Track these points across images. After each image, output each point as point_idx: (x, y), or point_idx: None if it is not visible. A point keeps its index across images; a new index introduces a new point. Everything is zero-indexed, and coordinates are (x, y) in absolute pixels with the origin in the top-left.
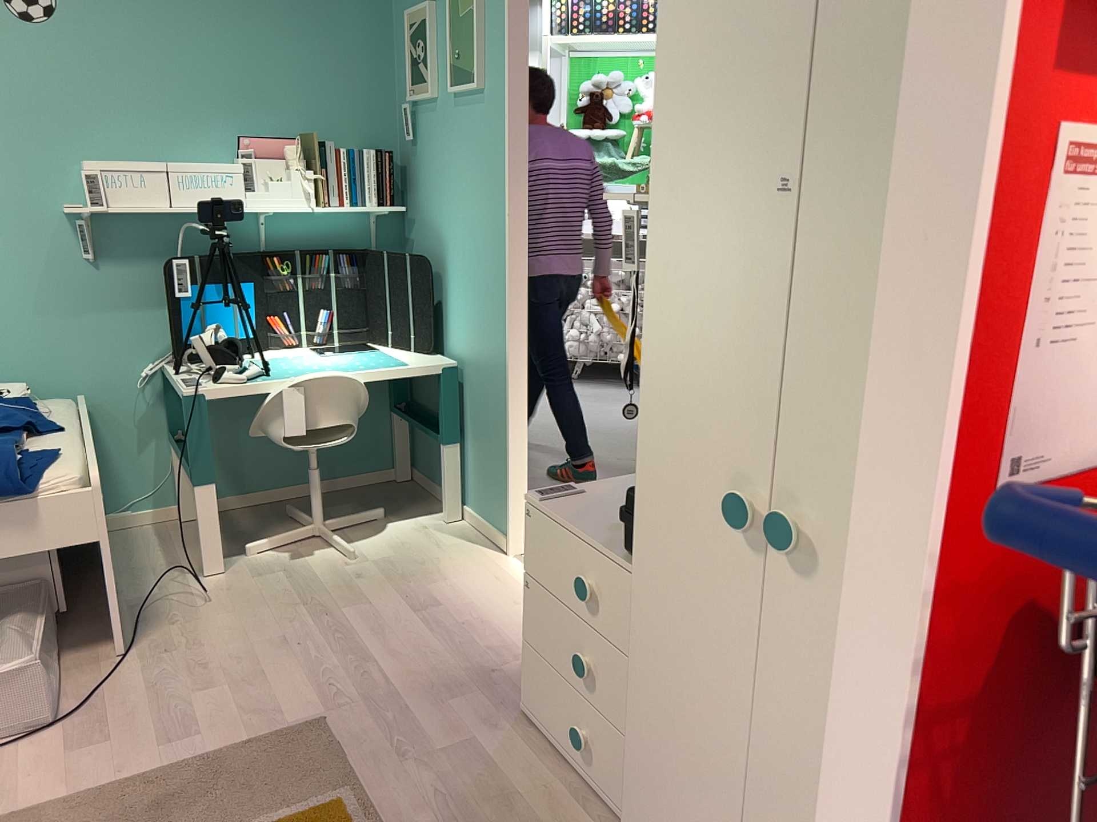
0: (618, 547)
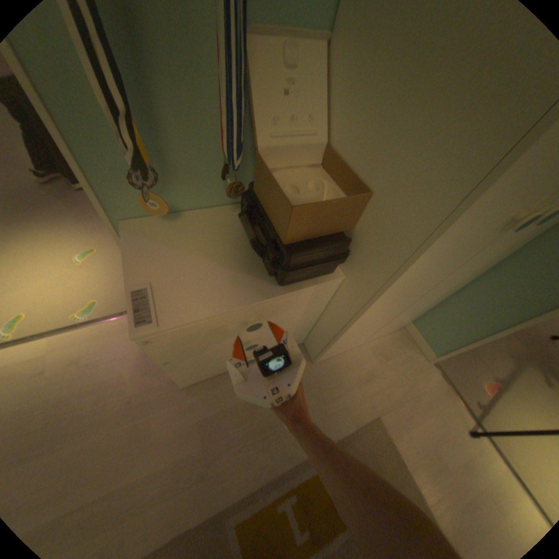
0: (272, 290)
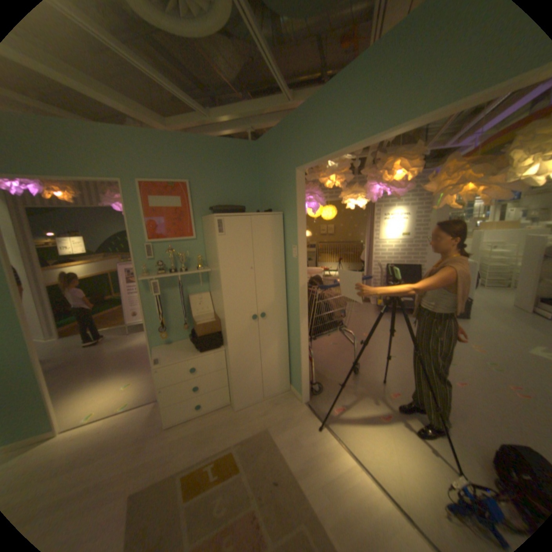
0: (197, 355)
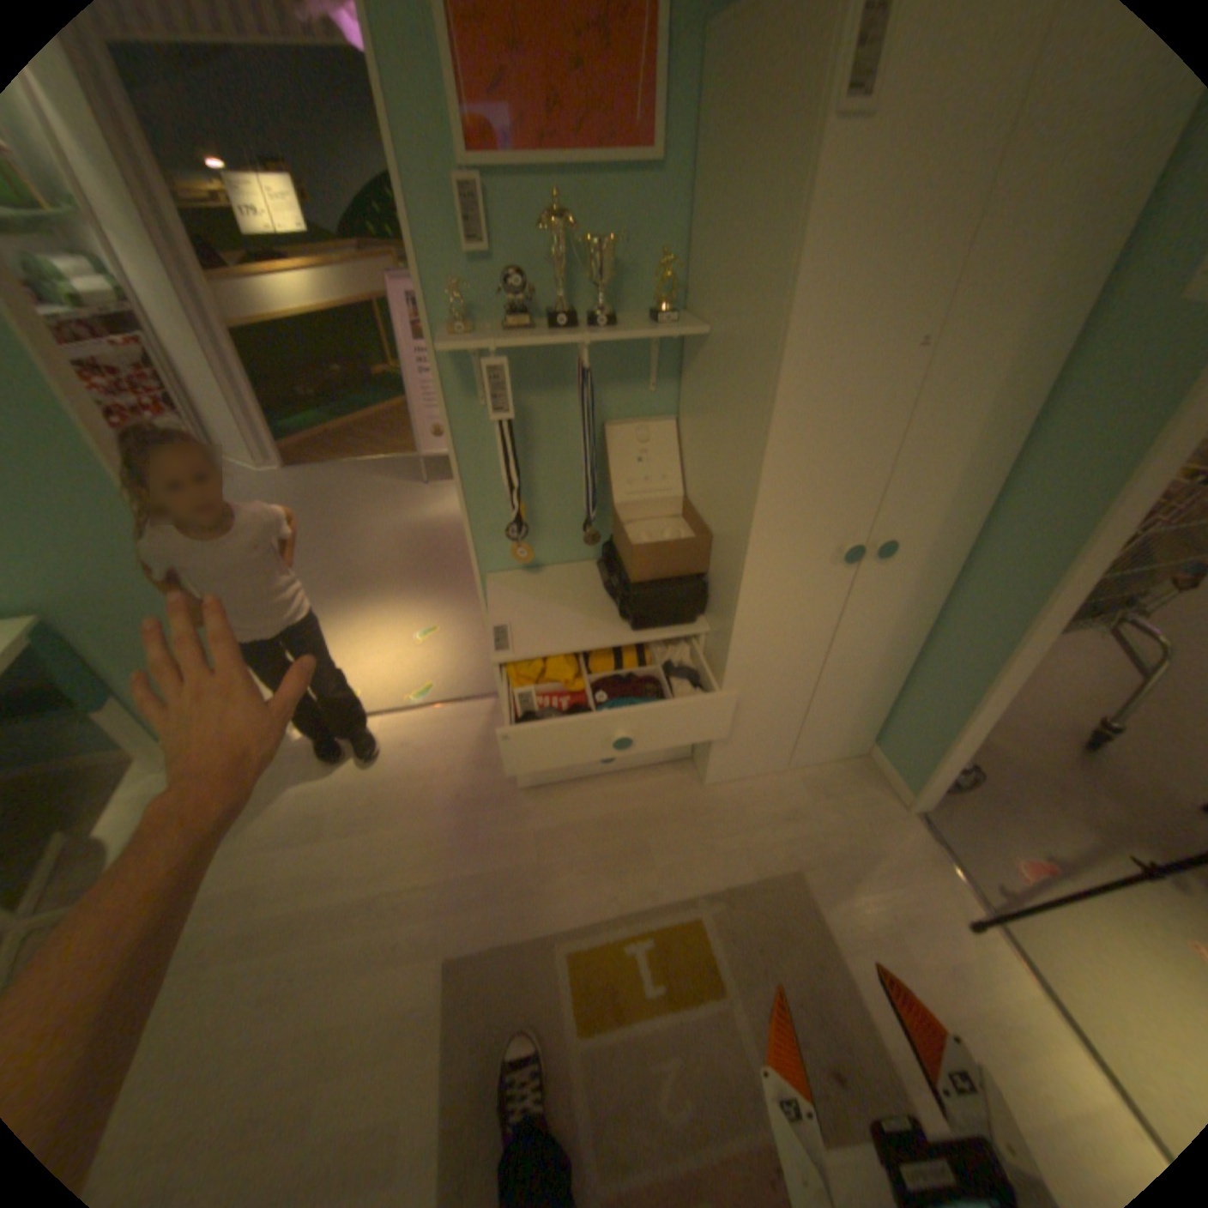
0: (622, 635)
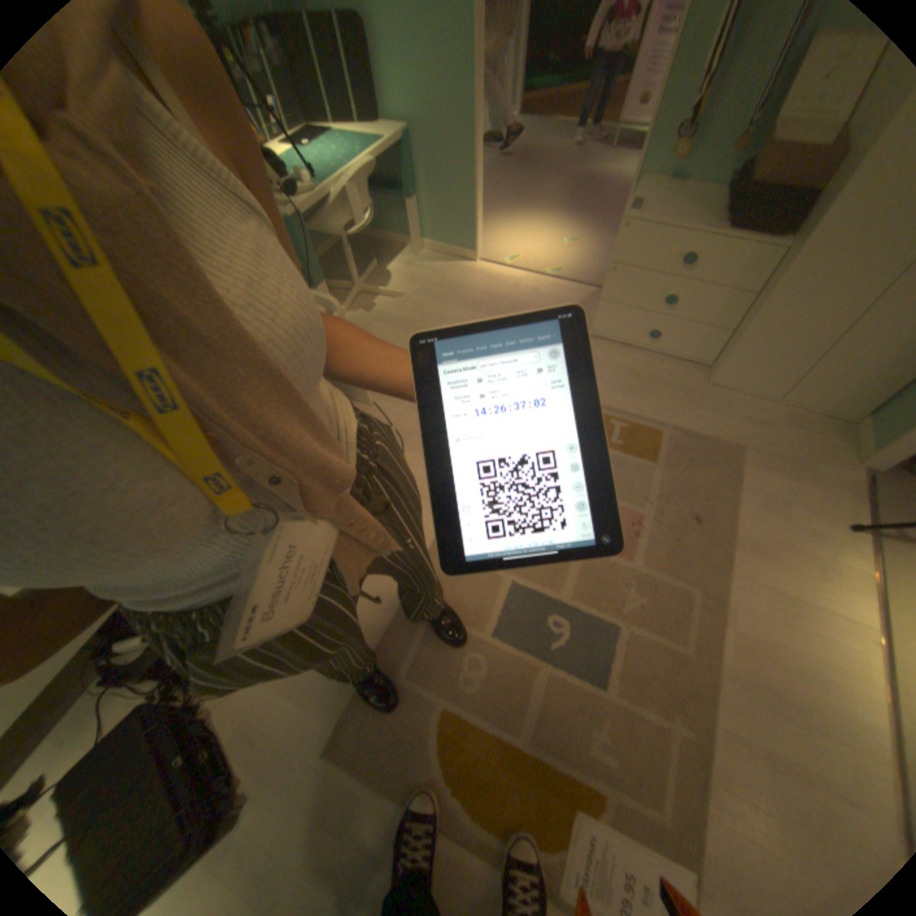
0: (720, 228)
